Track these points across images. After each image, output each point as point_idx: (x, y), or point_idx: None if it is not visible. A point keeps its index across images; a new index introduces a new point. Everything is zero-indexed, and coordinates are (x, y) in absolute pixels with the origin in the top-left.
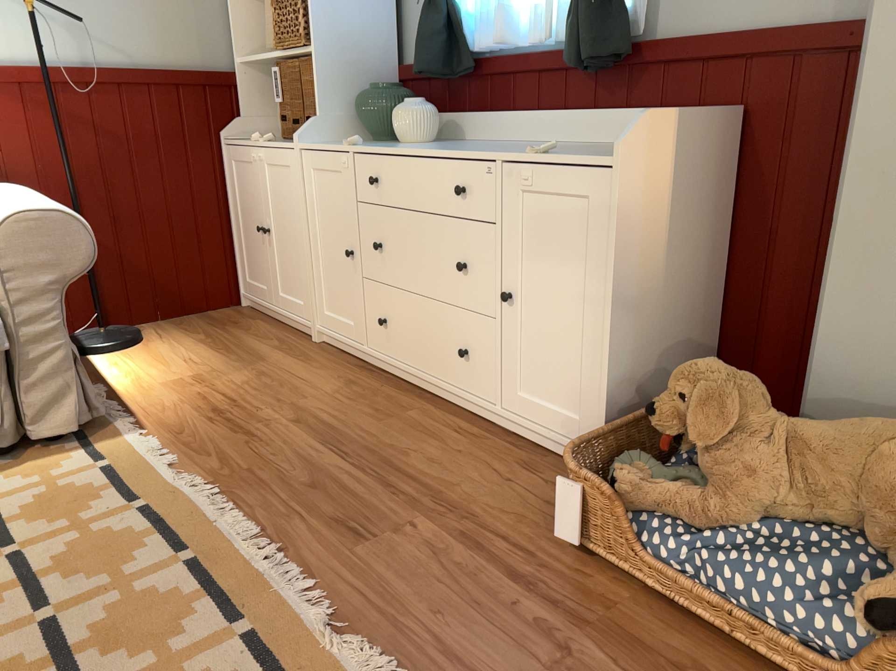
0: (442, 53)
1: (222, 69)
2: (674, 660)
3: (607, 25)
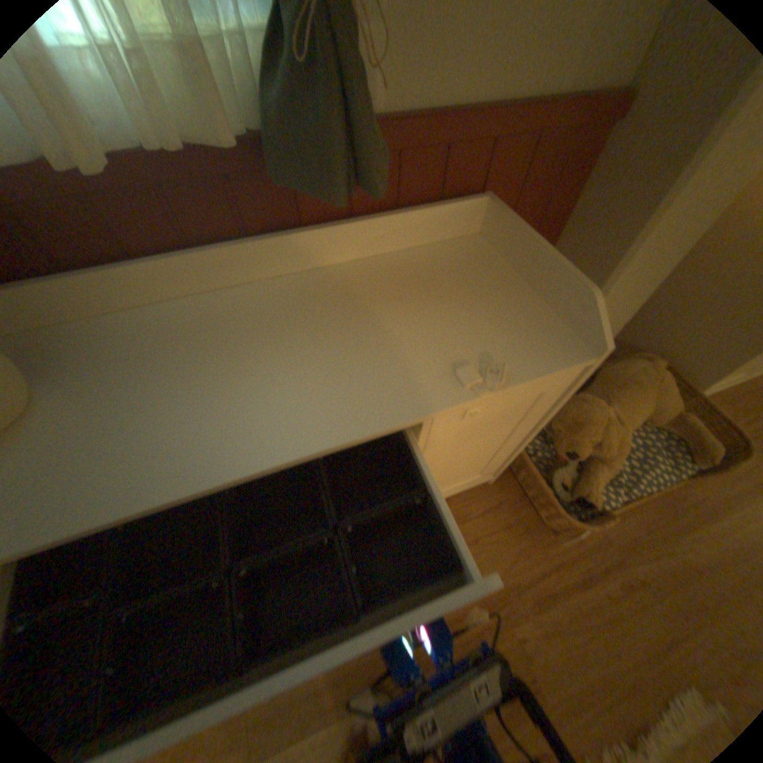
0: None
1: None
2: (644, 532)
3: (363, 103)
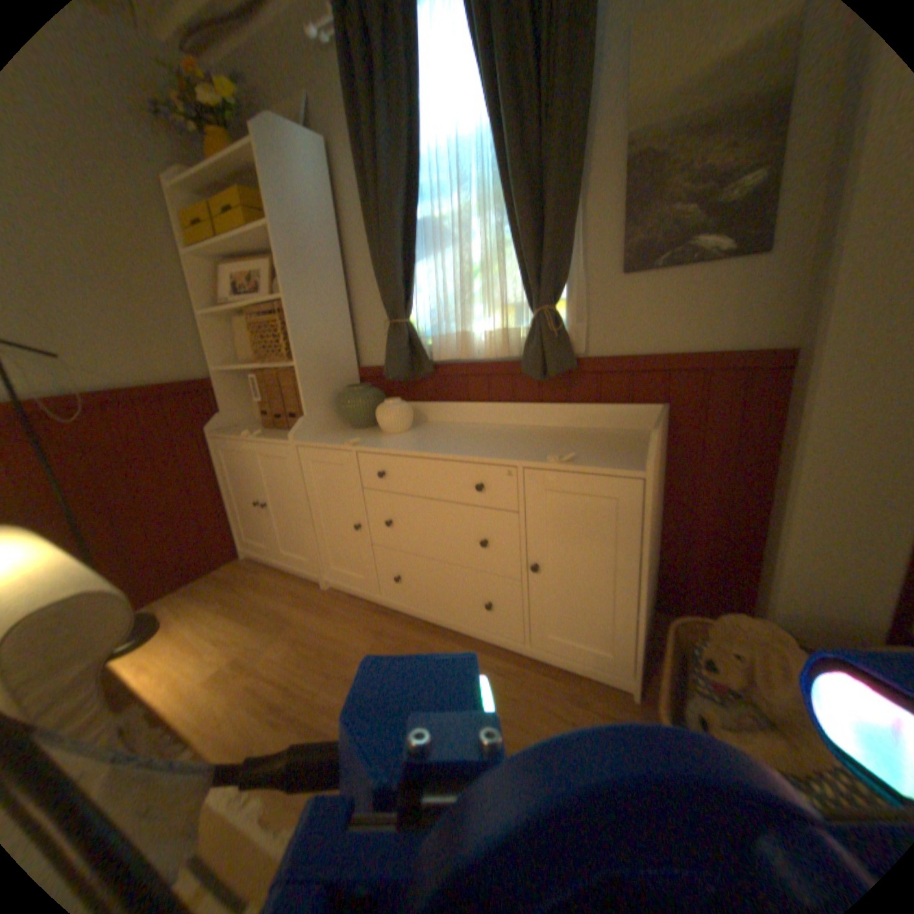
0: (410, 361)
1: (198, 373)
2: None
3: (562, 346)
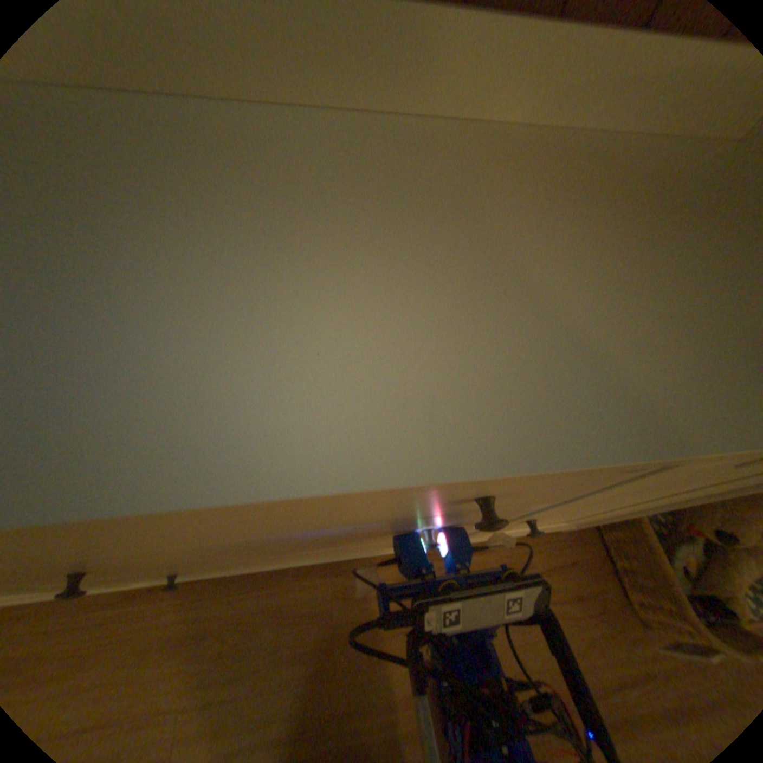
0: None
1: None
2: None
3: None
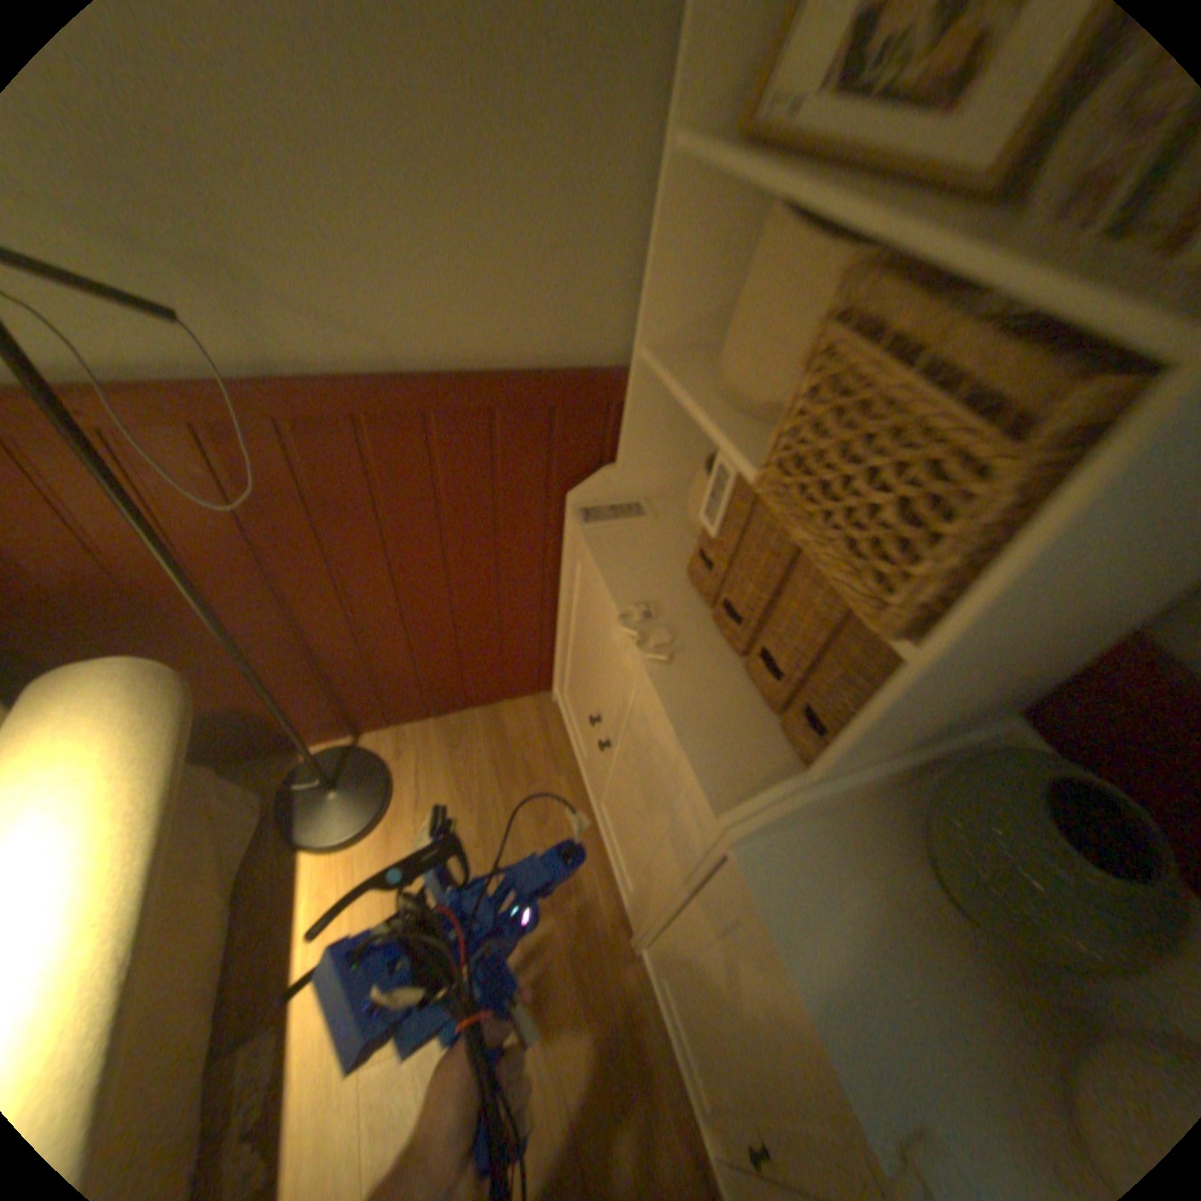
0: None
1: (605, 352)
2: None
3: None
